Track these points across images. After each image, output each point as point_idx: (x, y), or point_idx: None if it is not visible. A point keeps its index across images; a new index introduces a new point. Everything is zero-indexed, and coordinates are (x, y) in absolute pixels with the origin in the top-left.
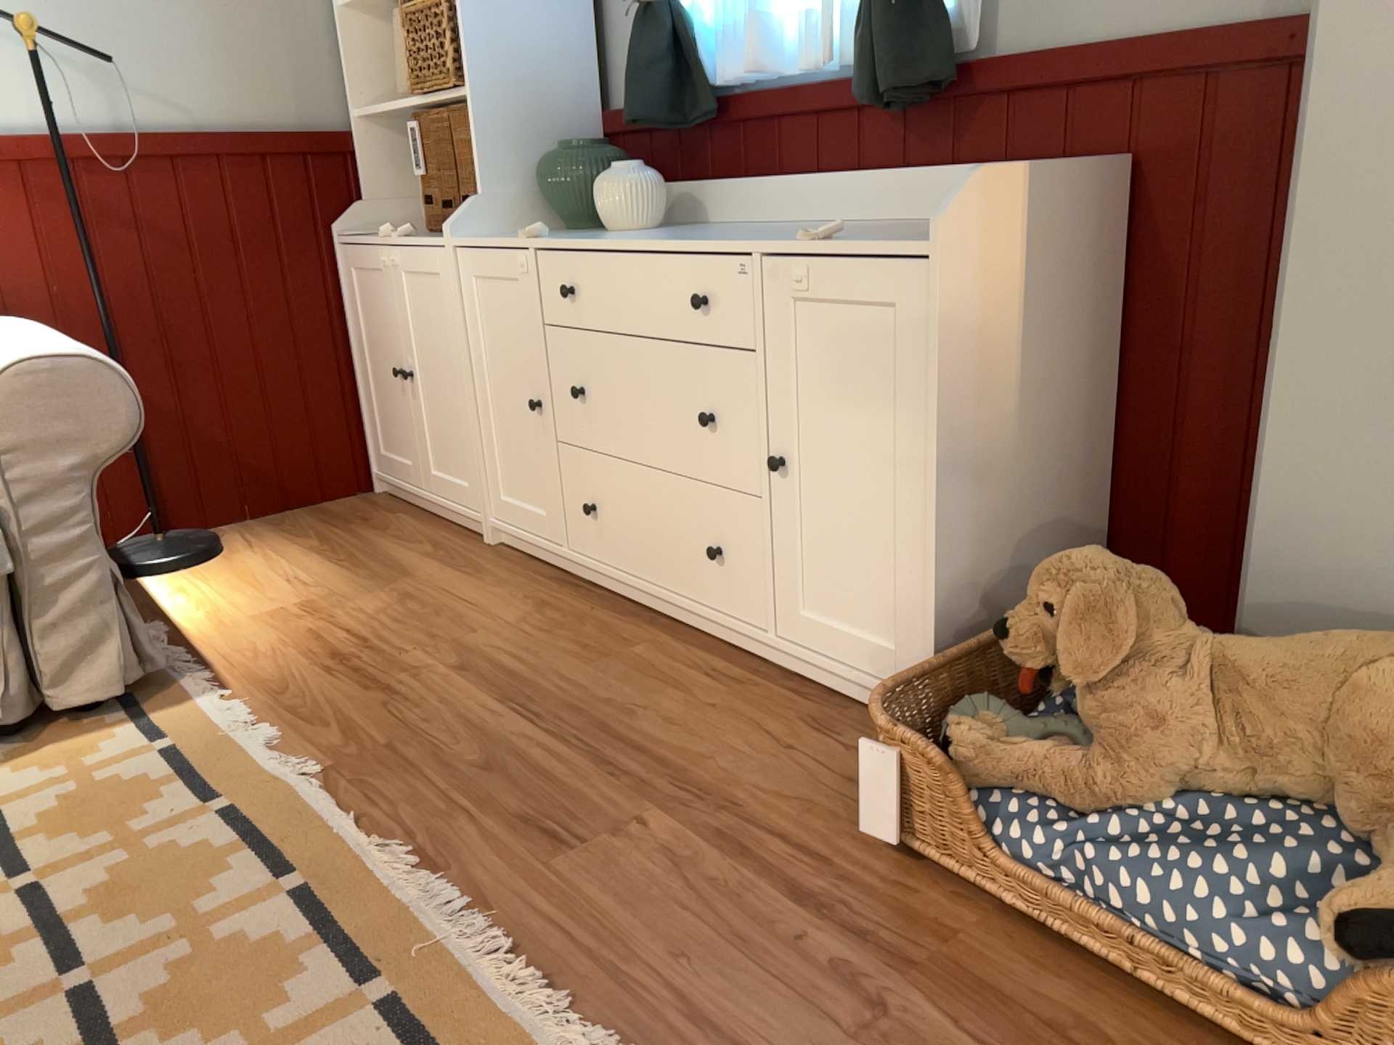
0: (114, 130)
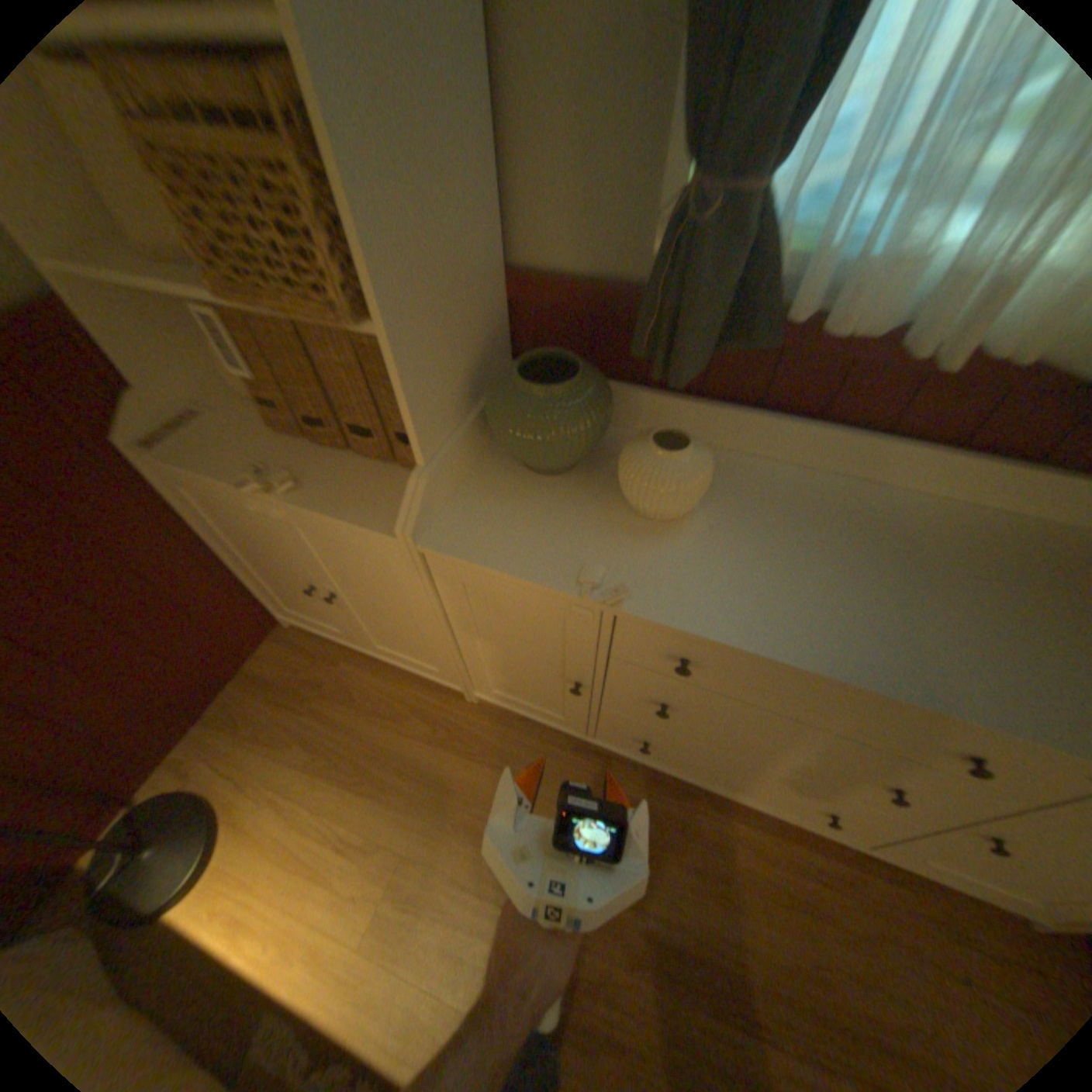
0: None
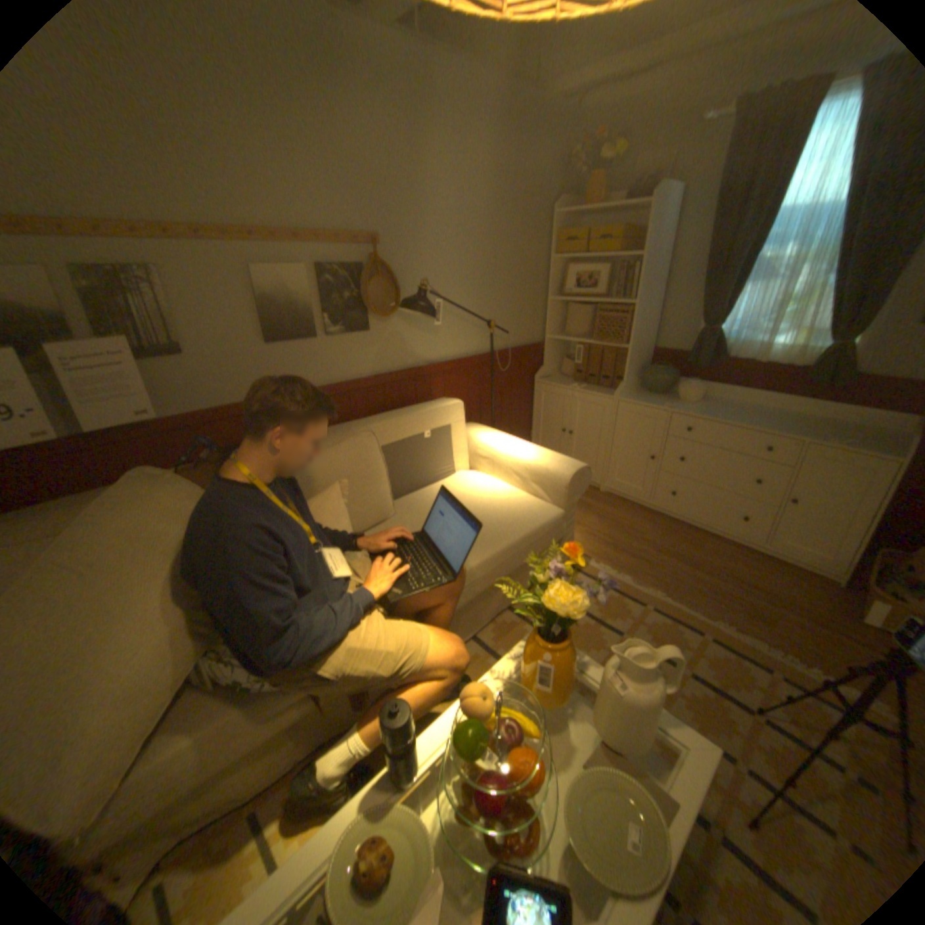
0: (488, 350)
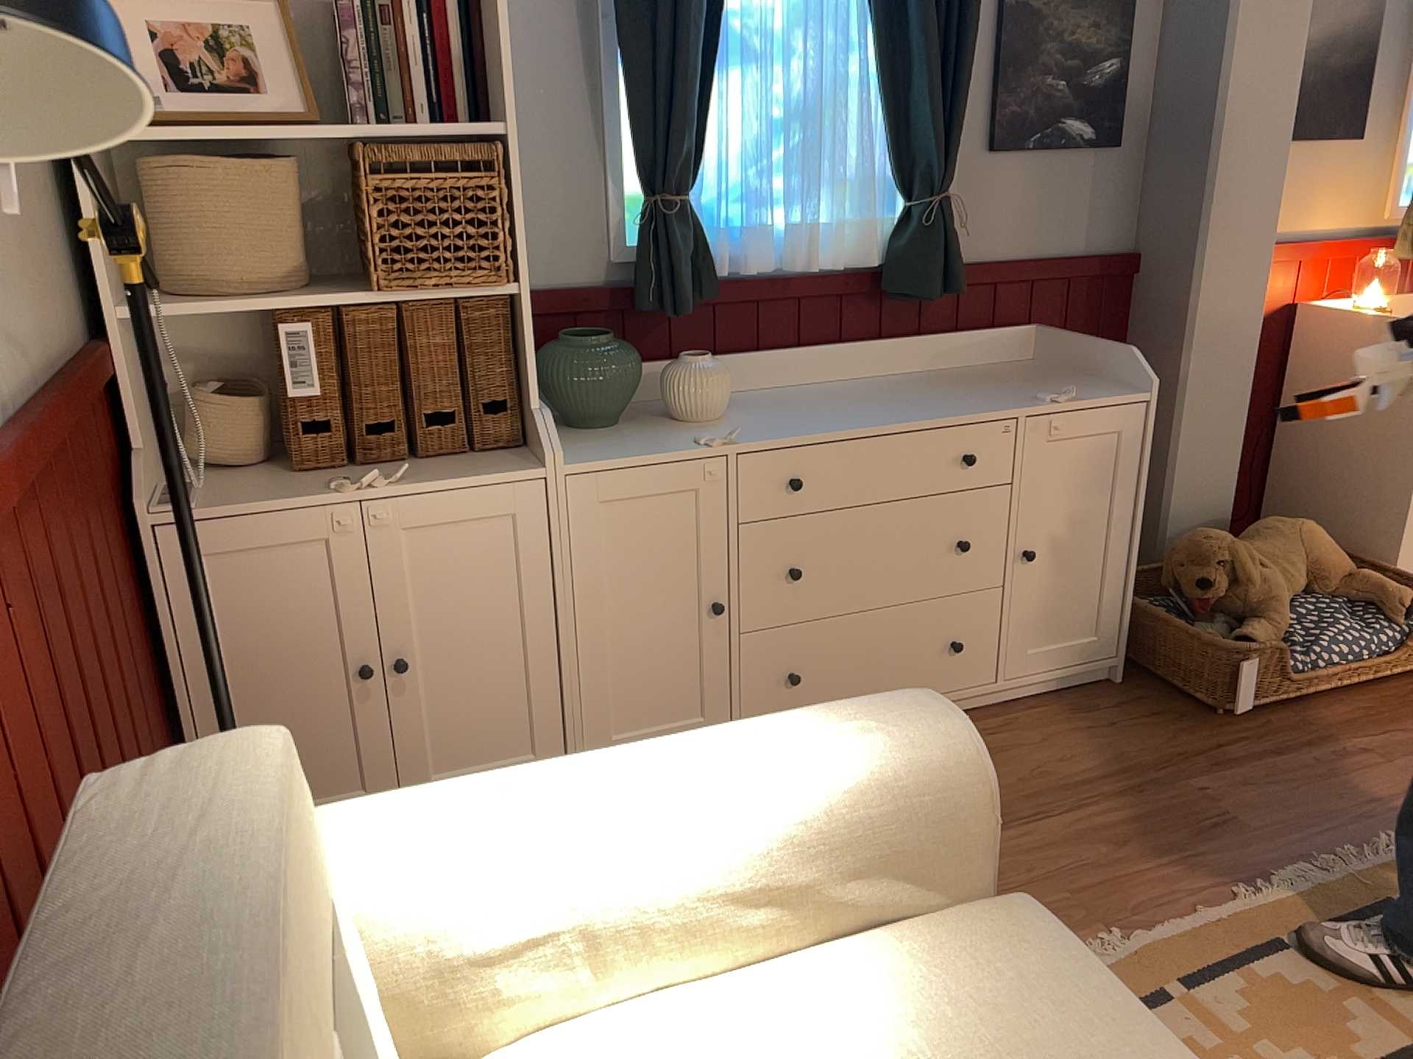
0: None
